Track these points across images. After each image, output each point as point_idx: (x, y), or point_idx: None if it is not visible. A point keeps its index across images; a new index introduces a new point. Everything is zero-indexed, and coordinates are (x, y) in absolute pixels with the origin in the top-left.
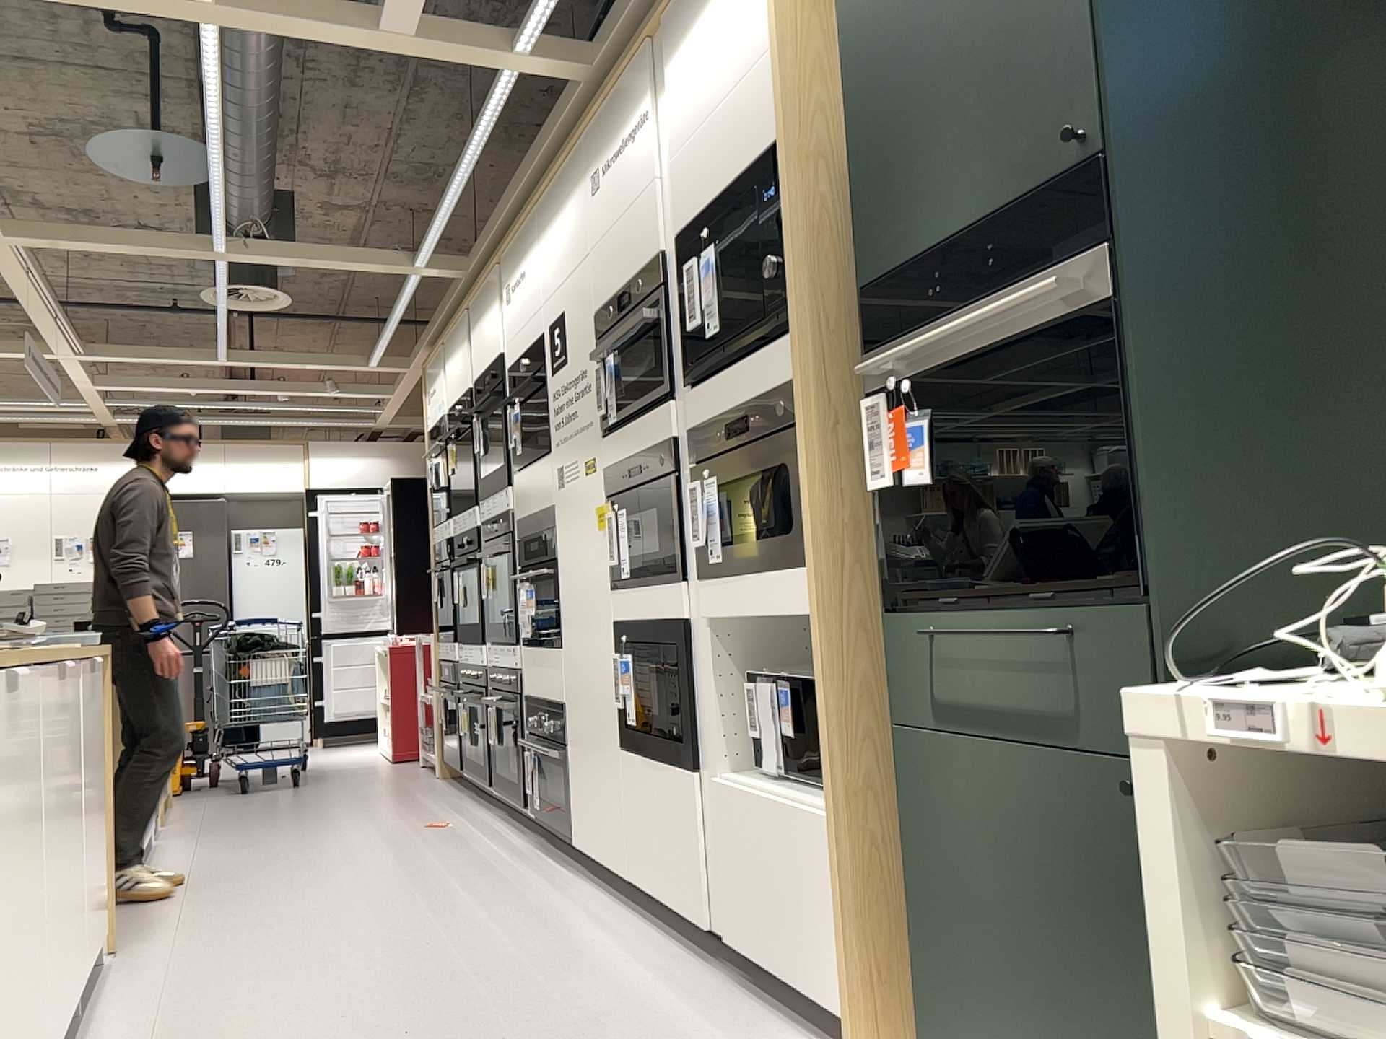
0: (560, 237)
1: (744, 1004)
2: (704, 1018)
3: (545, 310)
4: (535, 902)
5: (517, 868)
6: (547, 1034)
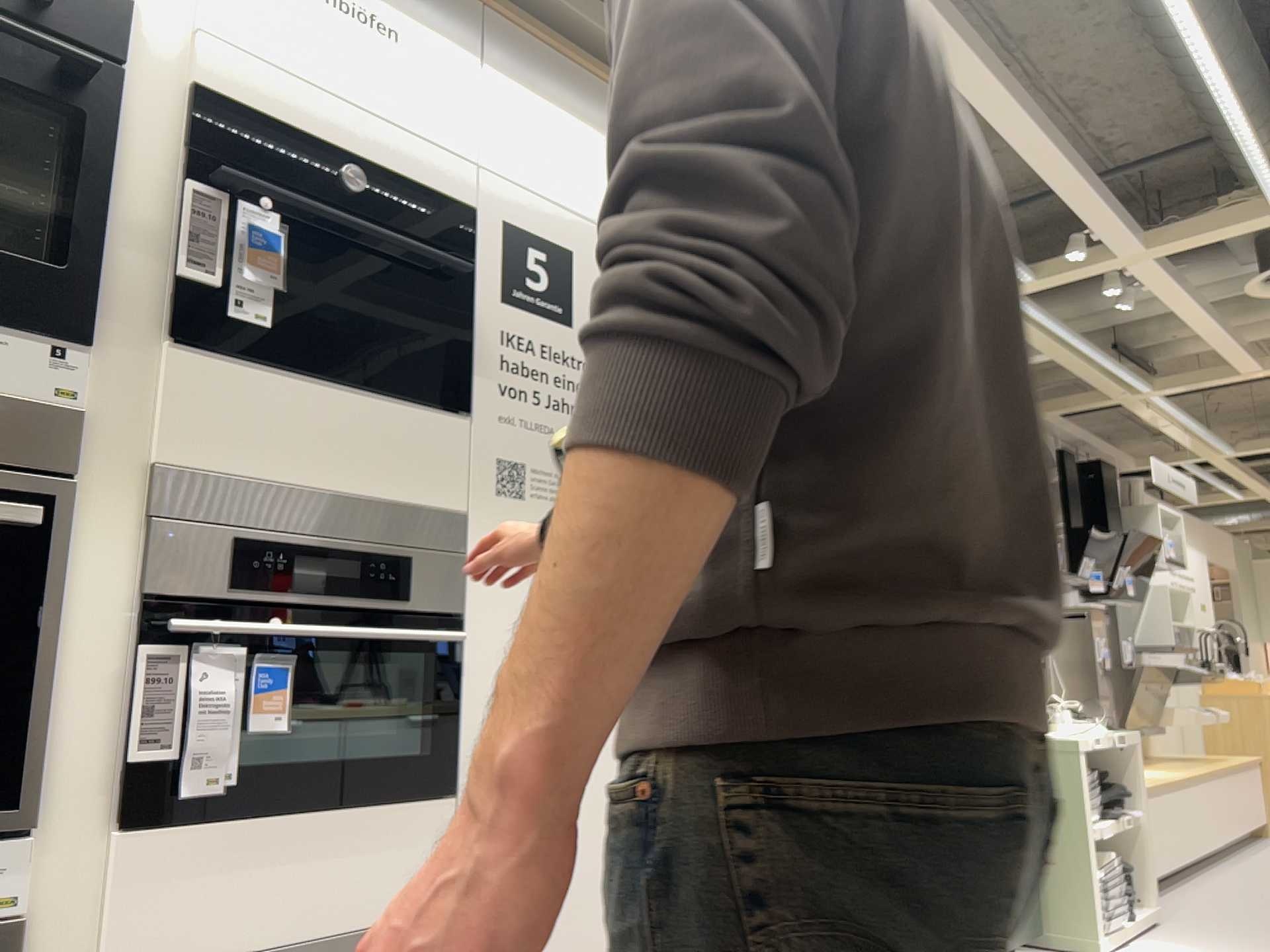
0: (574, 149)
1: None
2: None
3: (497, 189)
4: None
5: None
6: None
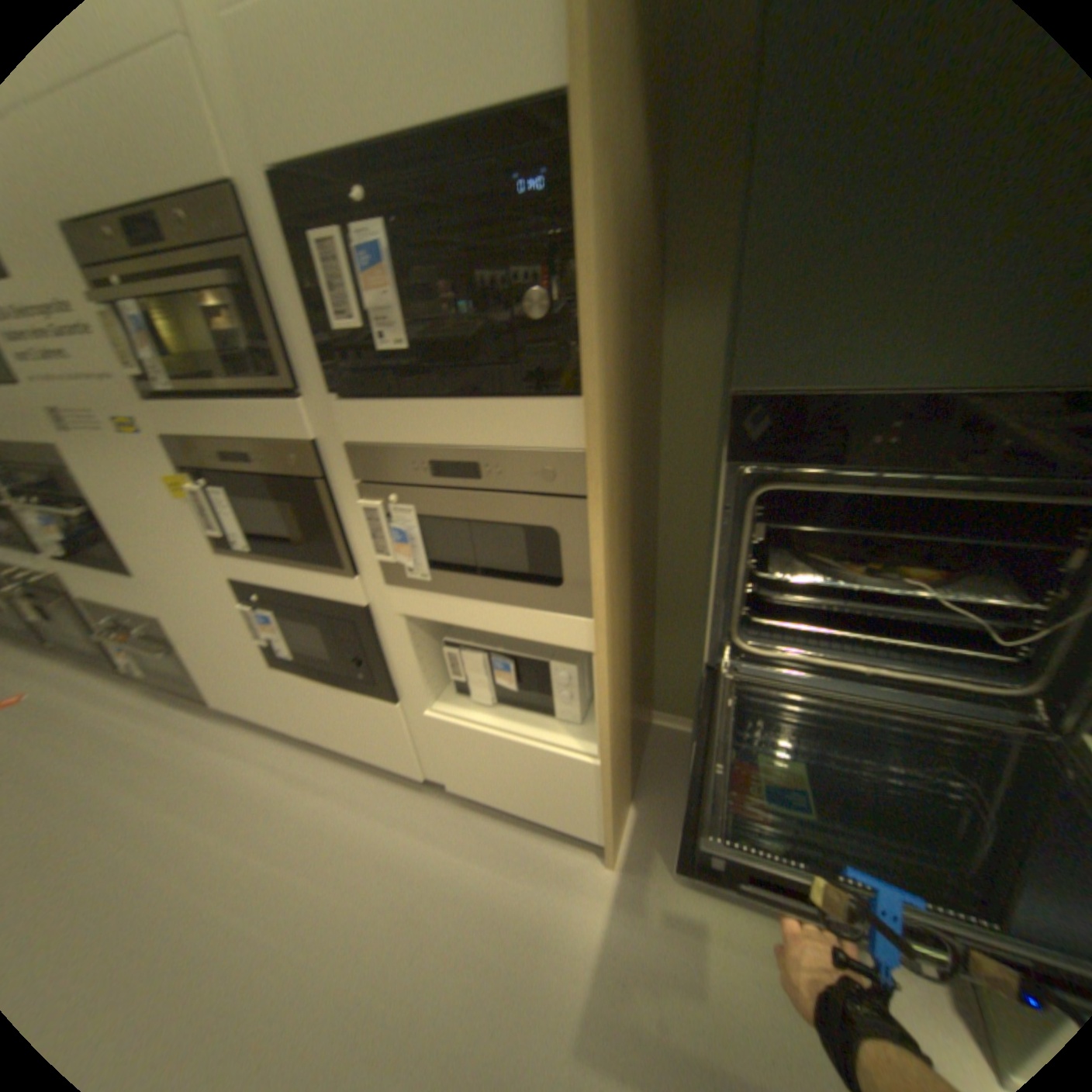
0: None
1: (476, 827)
2: (464, 860)
3: None
4: (207, 780)
5: (148, 738)
6: (372, 963)
